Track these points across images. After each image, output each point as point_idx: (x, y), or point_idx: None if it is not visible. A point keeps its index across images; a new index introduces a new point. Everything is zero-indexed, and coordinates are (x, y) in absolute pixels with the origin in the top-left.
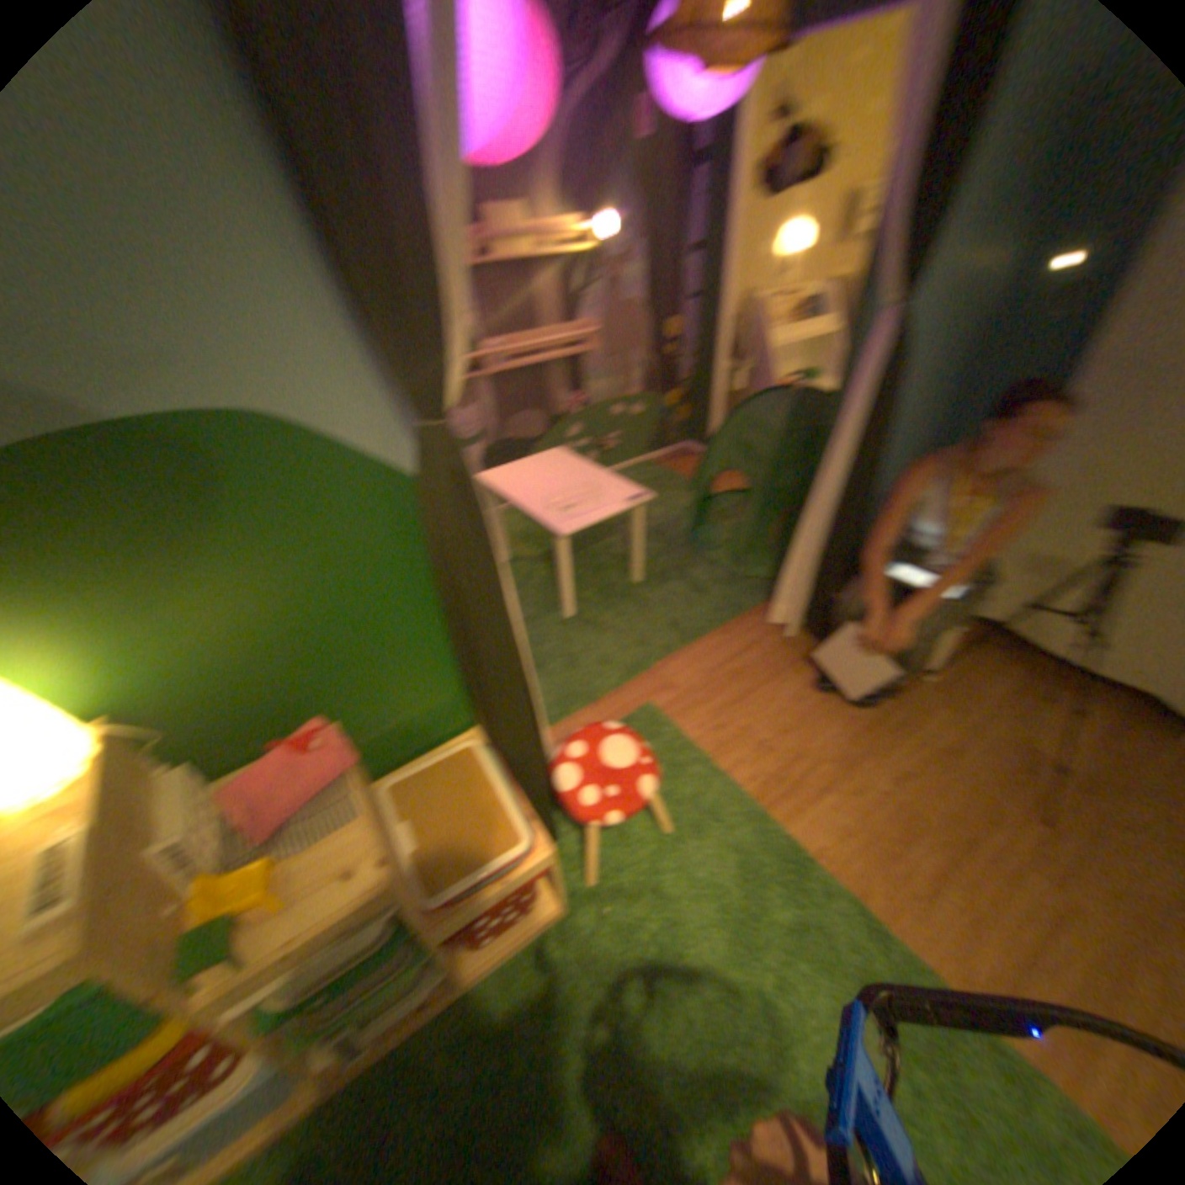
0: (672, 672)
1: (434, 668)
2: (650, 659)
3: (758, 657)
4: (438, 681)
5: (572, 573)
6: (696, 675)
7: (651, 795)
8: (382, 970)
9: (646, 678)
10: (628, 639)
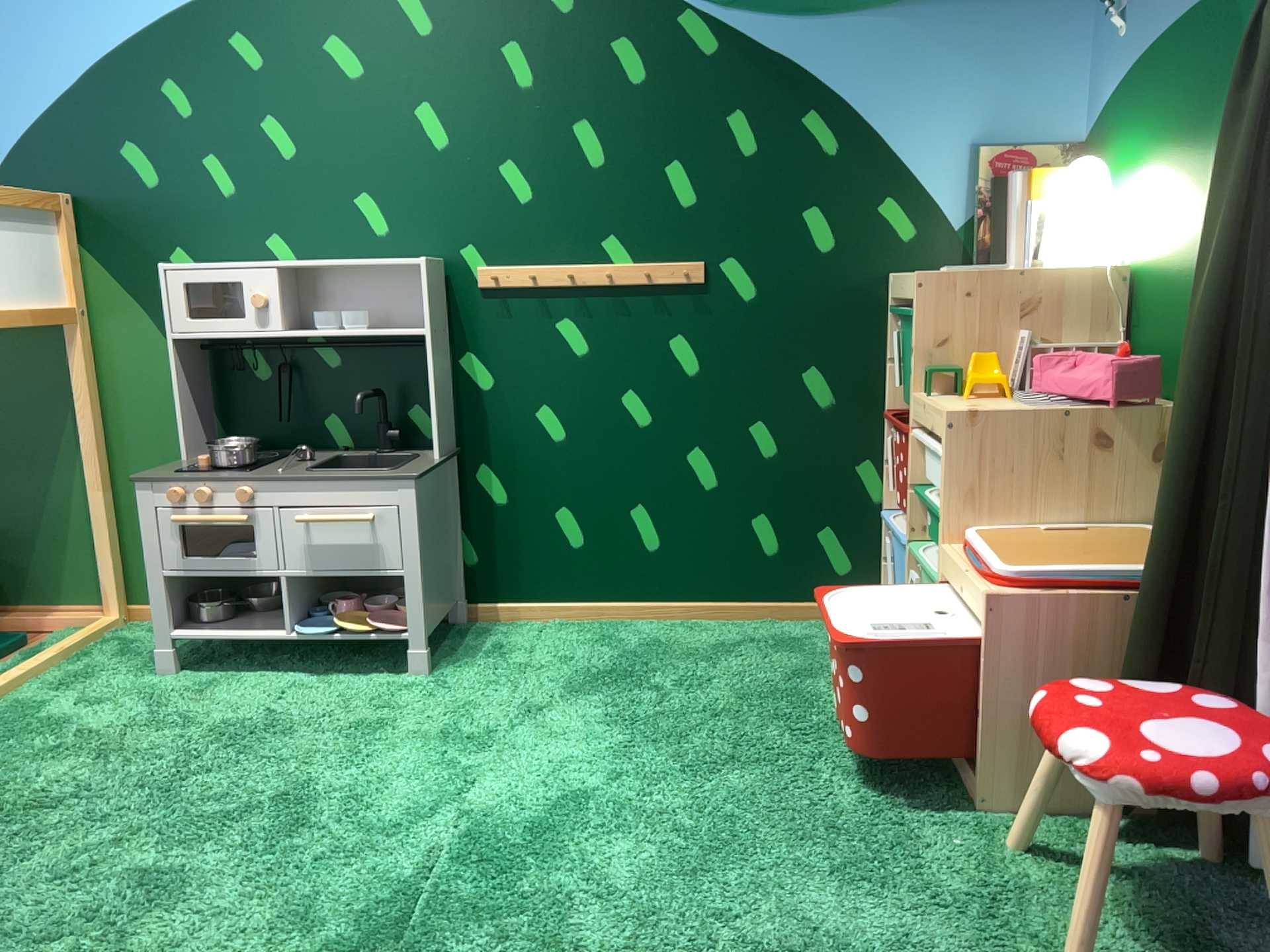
0: None
1: None
2: None
3: None
4: None
5: None
6: None
7: (1068, 748)
8: (933, 544)
9: None
10: None
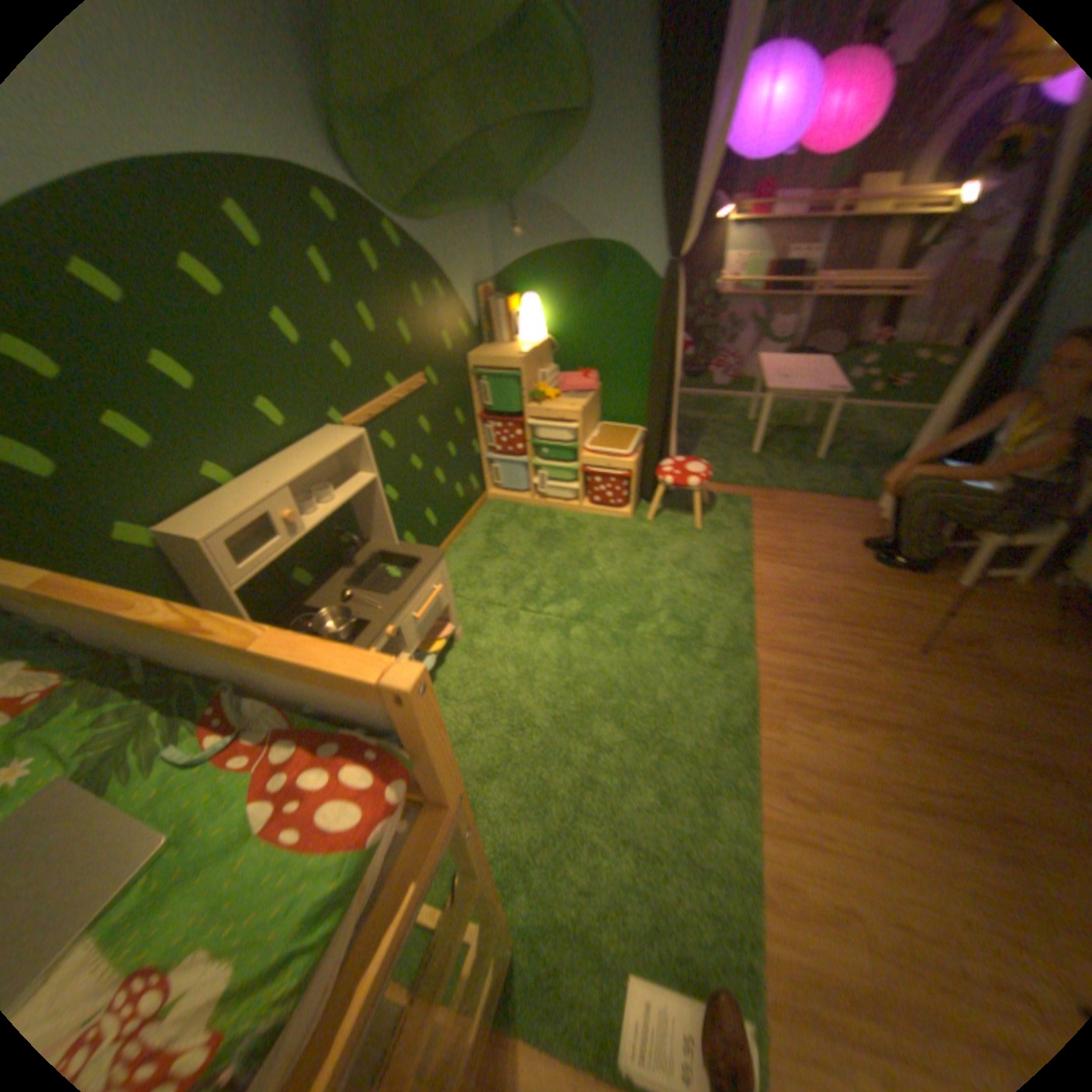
0: (778, 497)
1: (639, 385)
2: (772, 486)
3: (845, 518)
4: (639, 394)
5: (764, 422)
6: (791, 504)
7: (689, 484)
8: (561, 458)
9: (760, 491)
10: (769, 471)
